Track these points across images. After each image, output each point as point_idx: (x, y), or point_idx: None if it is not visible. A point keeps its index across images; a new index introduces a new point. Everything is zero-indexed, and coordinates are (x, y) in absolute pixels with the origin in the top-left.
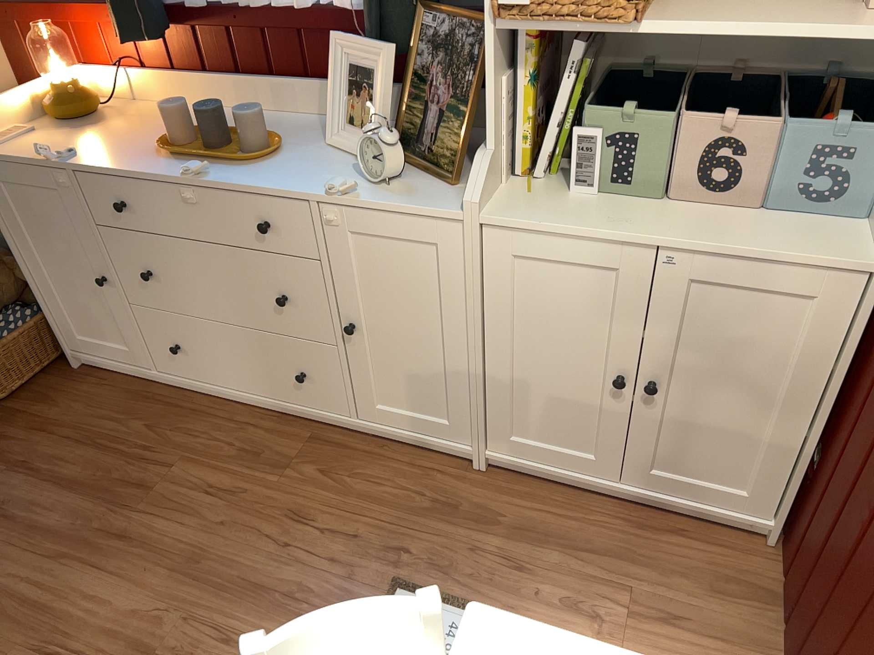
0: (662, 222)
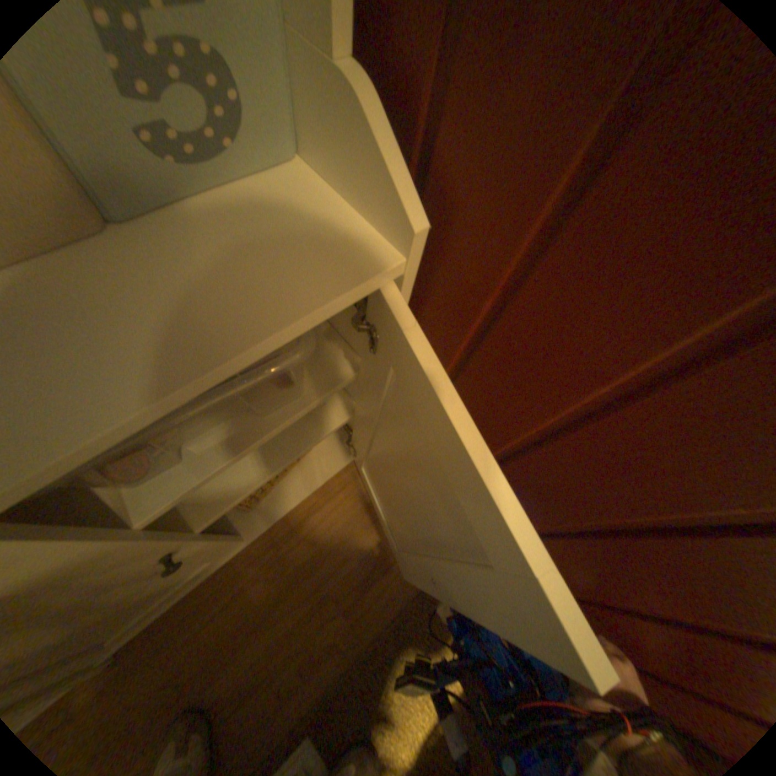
0: None
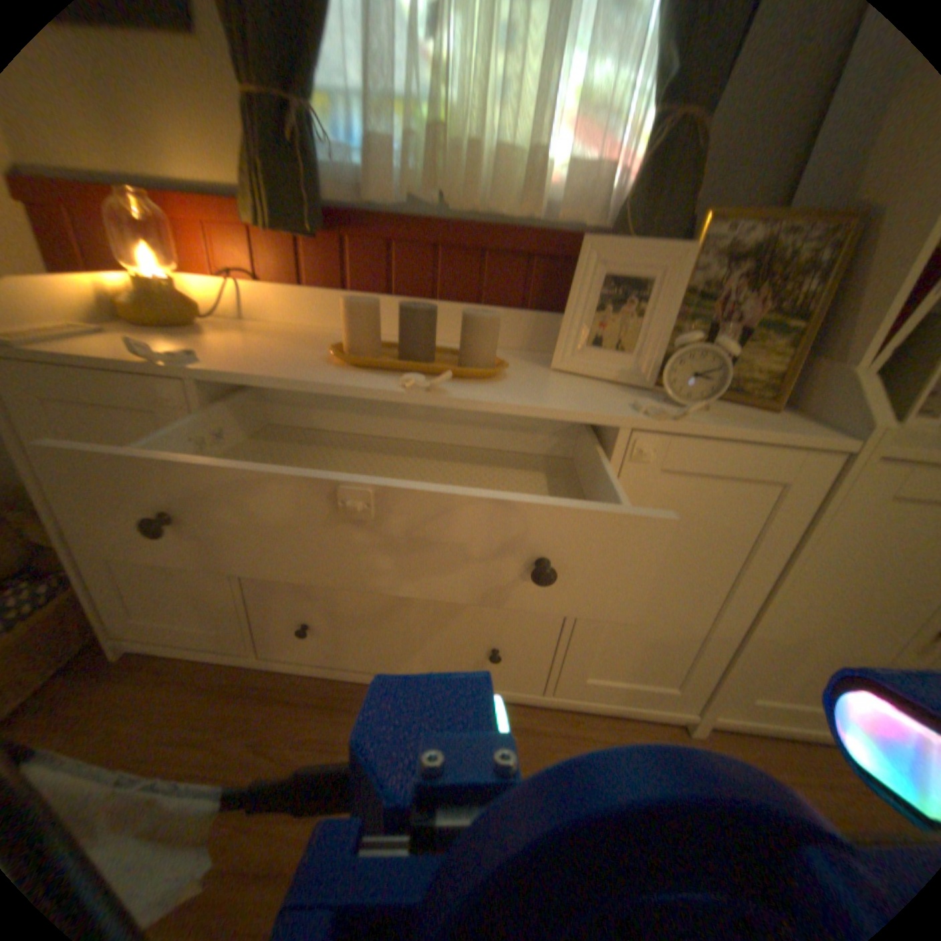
0: None
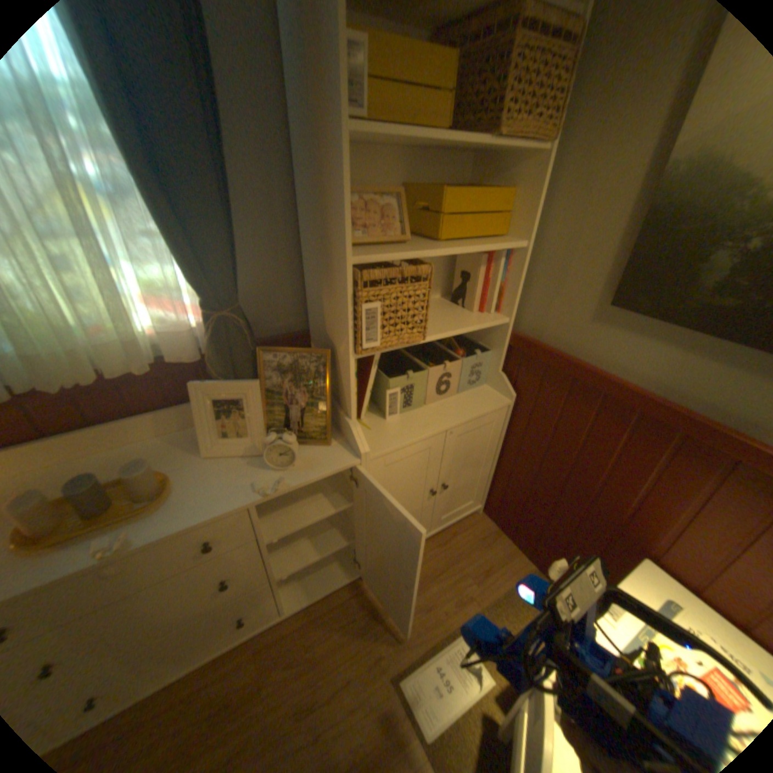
0: (437, 415)
